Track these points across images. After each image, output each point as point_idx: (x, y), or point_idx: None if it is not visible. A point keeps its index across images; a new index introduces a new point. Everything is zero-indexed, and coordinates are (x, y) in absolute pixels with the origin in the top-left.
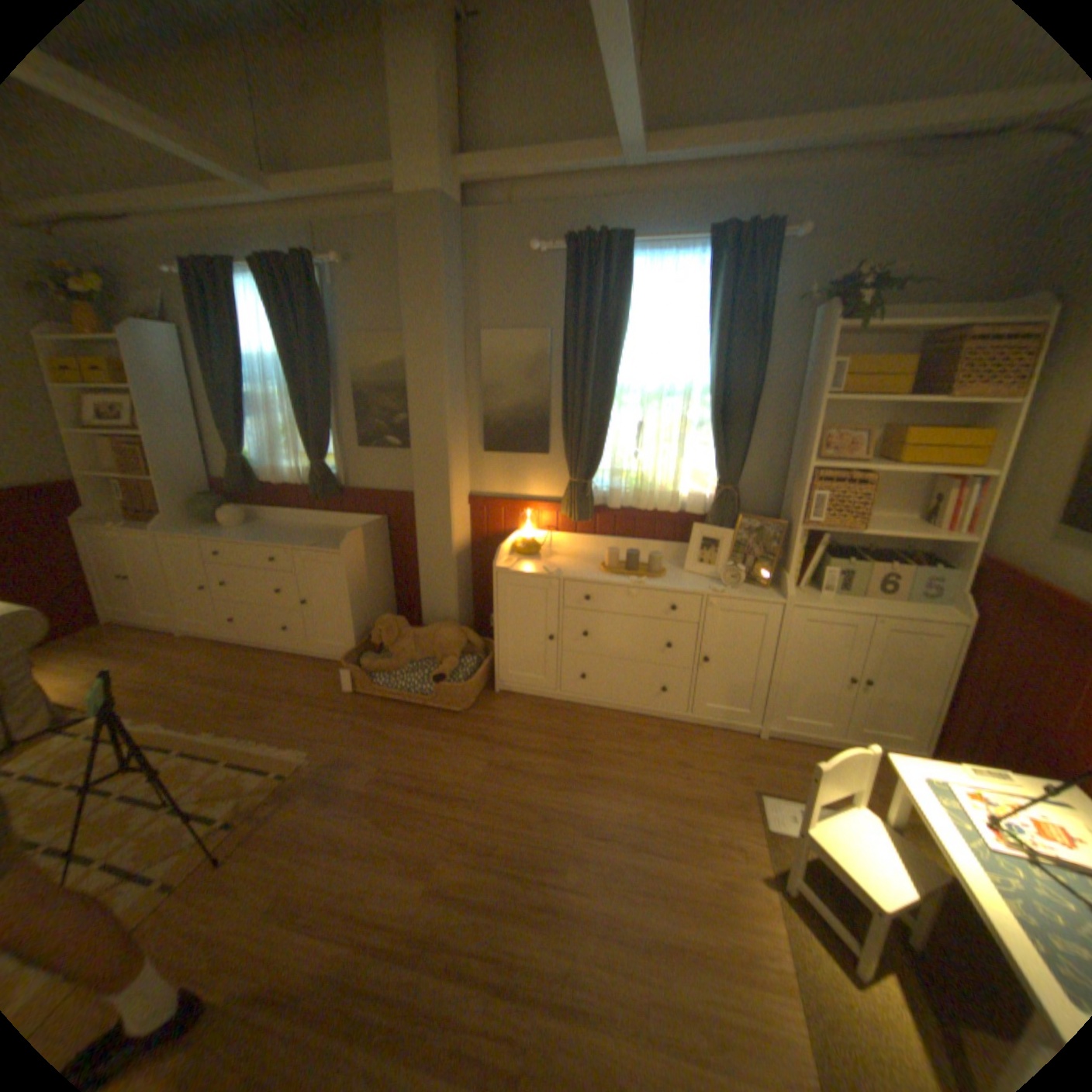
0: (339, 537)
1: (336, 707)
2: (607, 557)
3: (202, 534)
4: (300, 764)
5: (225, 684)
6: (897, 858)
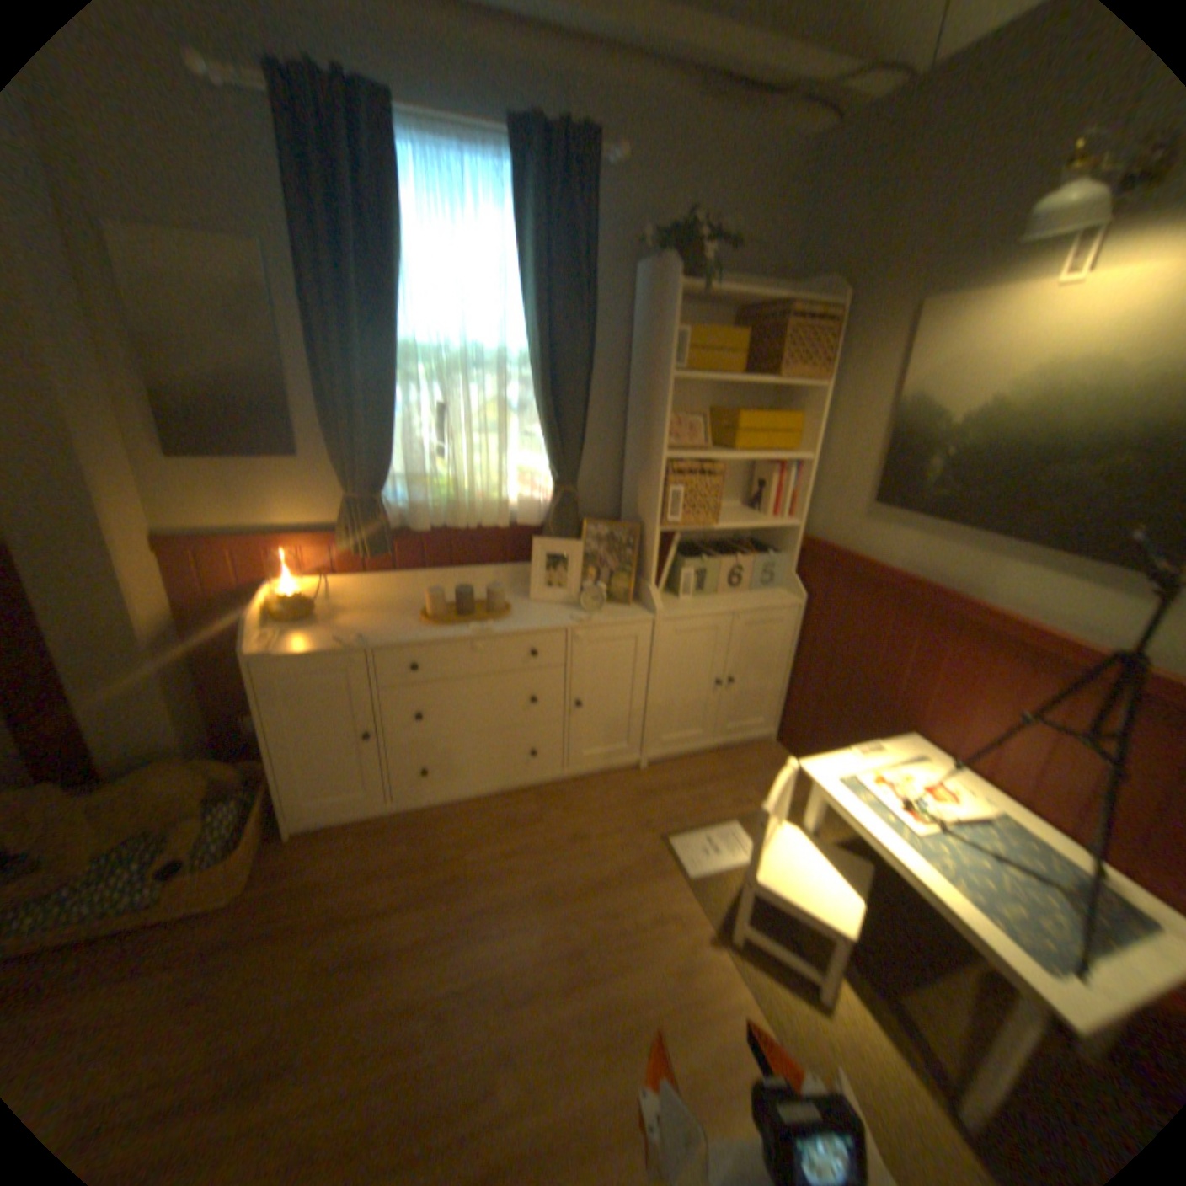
0: None
1: None
2: (423, 600)
3: None
4: None
5: None
6: (830, 868)
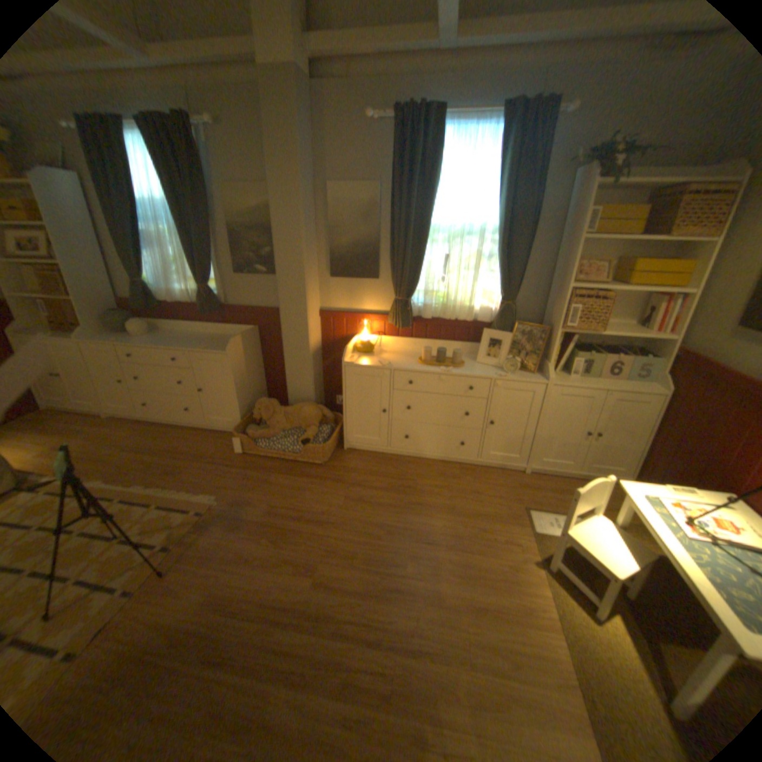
0: (223, 342)
1: (231, 464)
2: (421, 353)
3: (116, 341)
4: (211, 505)
5: (146, 451)
6: (624, 545)
